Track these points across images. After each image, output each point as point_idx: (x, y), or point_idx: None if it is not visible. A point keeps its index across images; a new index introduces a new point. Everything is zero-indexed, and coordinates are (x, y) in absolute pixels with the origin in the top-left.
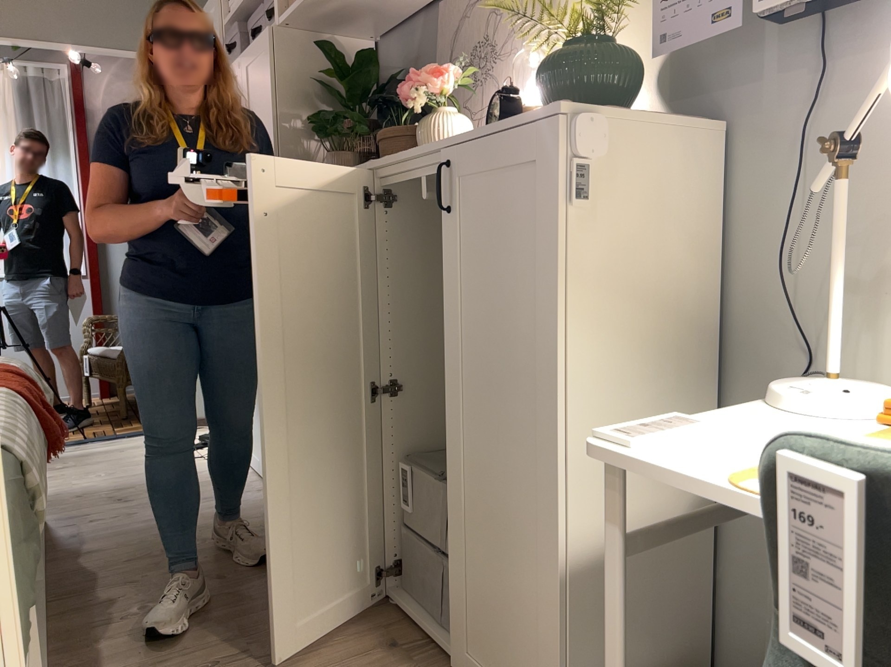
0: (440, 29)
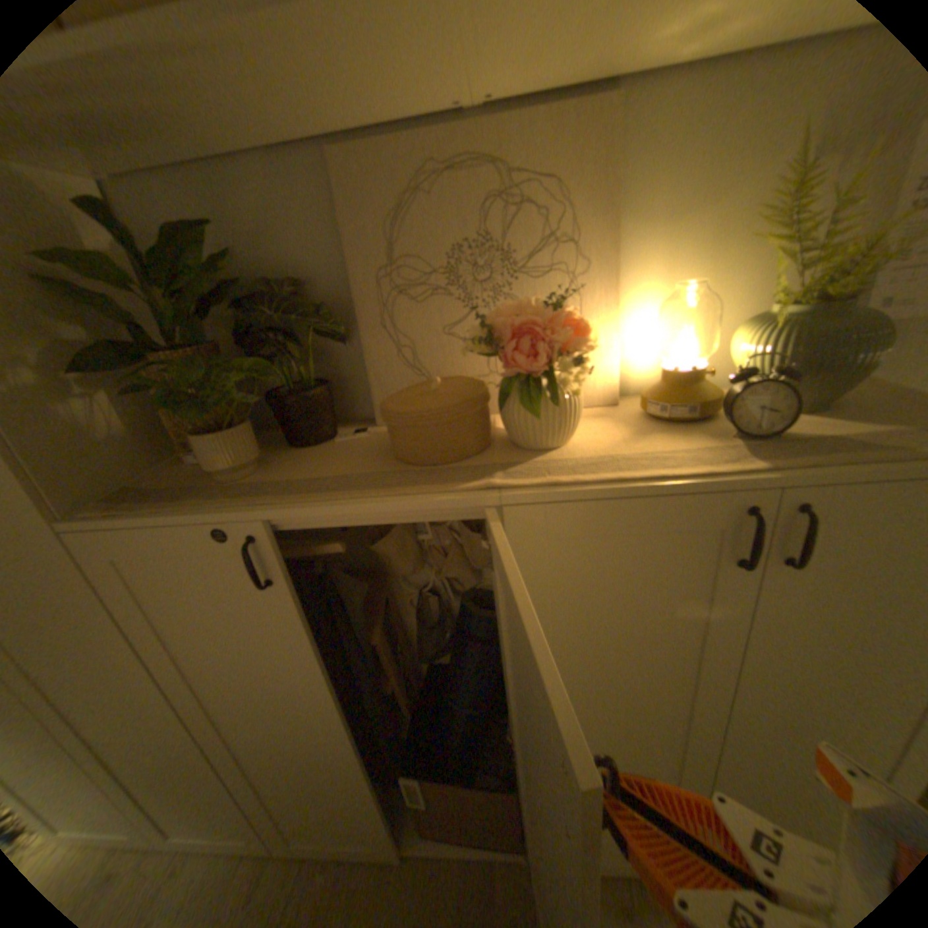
0: (341, 198)
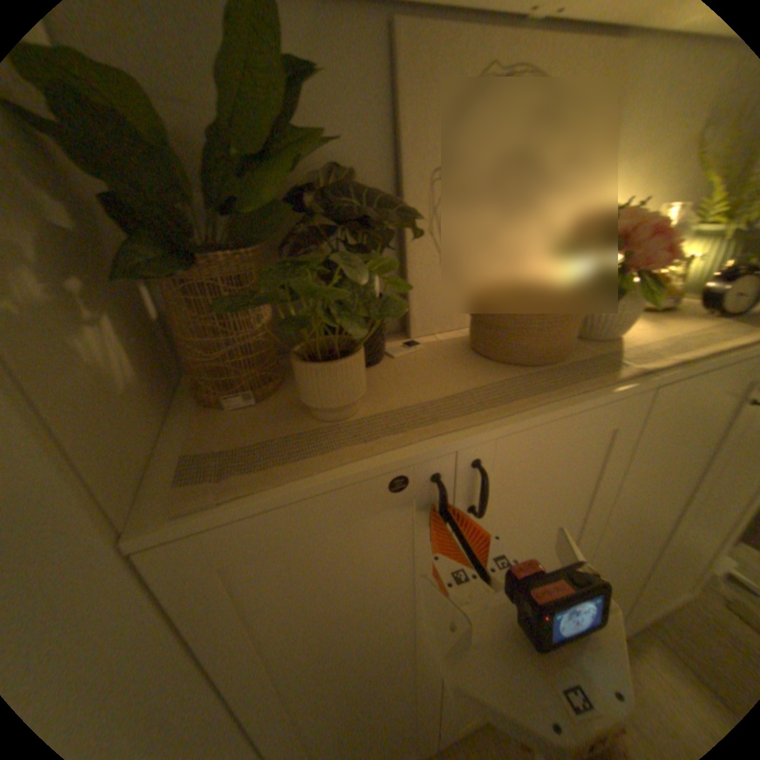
0: (406, 83)
